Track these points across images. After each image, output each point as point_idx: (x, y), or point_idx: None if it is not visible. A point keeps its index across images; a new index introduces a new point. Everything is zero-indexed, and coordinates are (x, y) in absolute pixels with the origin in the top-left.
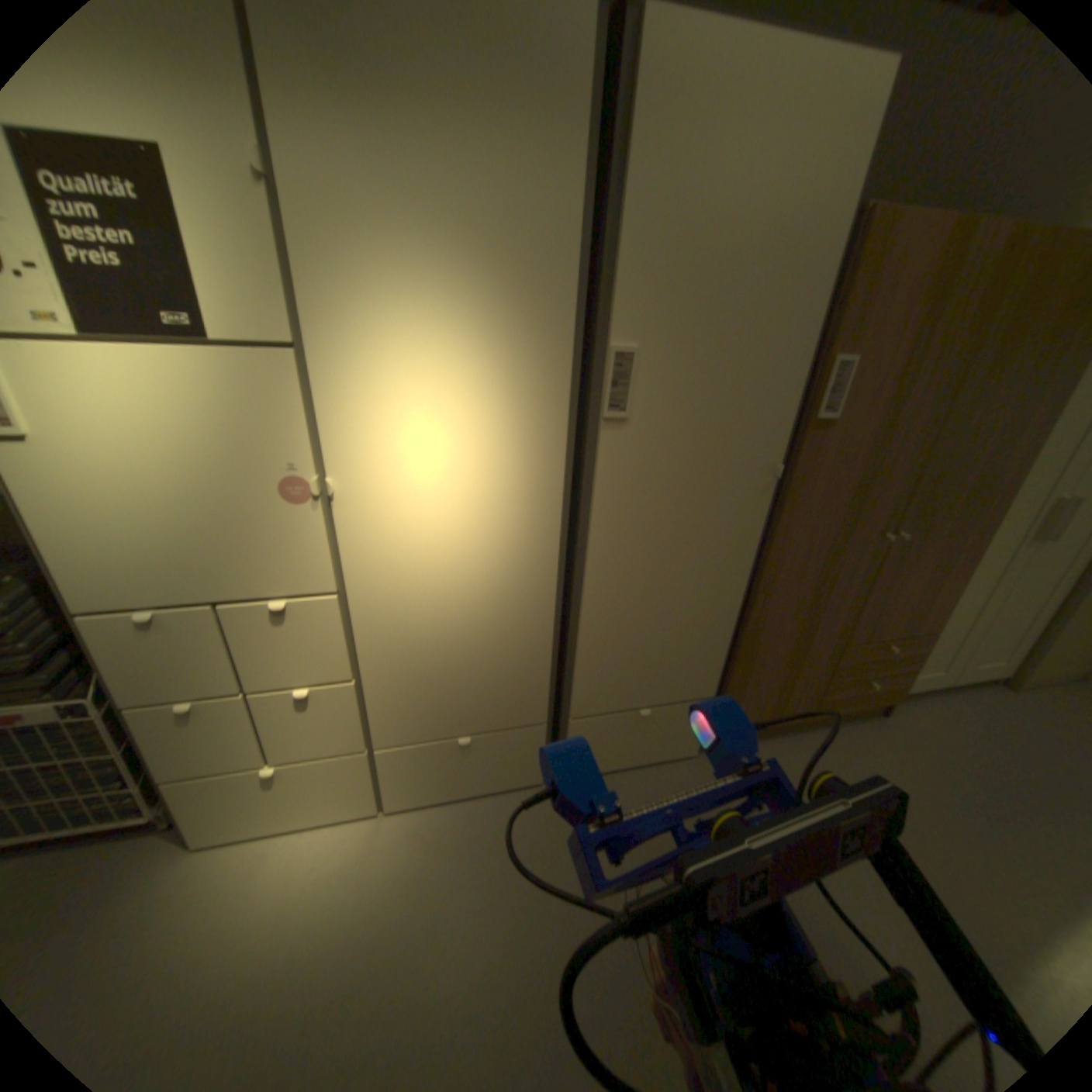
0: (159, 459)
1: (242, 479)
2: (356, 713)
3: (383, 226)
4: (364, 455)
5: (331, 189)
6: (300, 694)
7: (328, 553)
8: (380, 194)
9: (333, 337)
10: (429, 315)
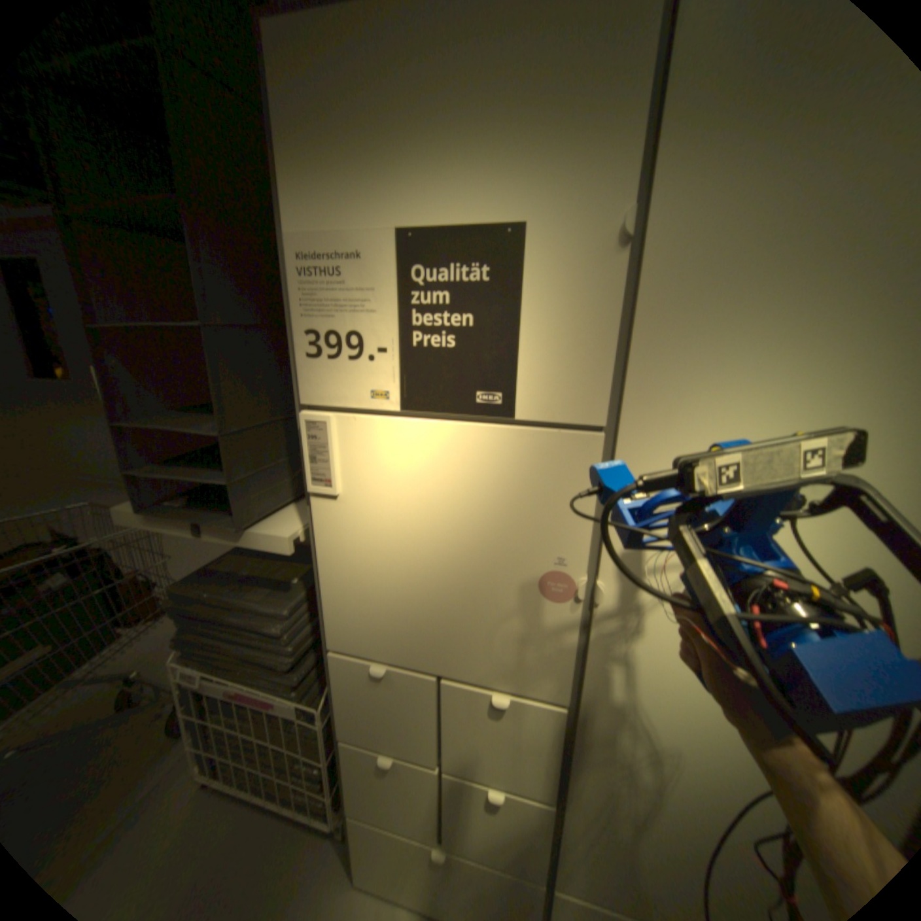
0: (432, 530)
1: (502, 564)
2: (547, 842)
3: (779, 280)
4: (653, 563)
5: (715, 241)
6: (495, 800)
7: (571, 661)
8: (789, 238)
9: (659, 421)
10: (816, 396)
